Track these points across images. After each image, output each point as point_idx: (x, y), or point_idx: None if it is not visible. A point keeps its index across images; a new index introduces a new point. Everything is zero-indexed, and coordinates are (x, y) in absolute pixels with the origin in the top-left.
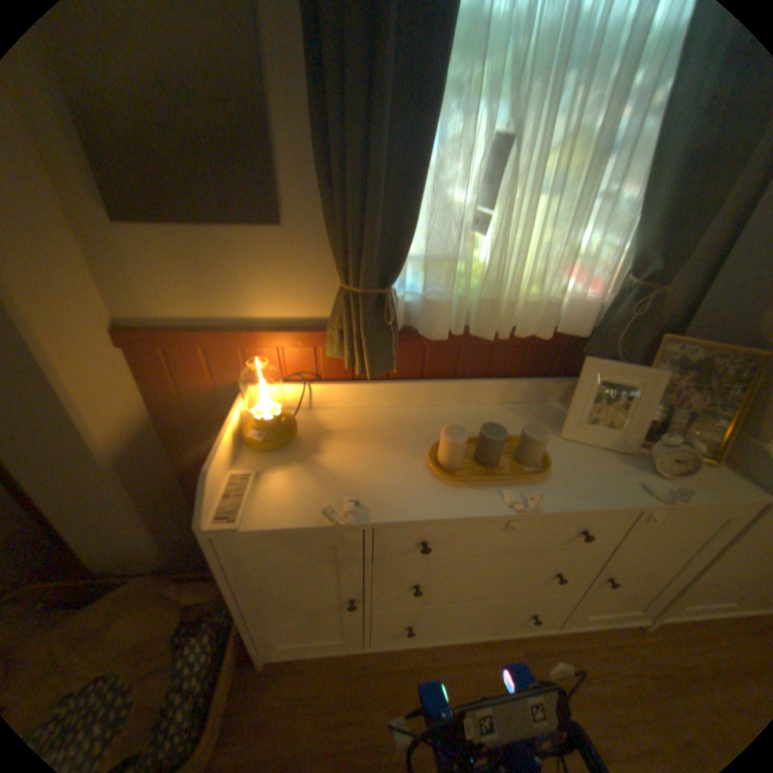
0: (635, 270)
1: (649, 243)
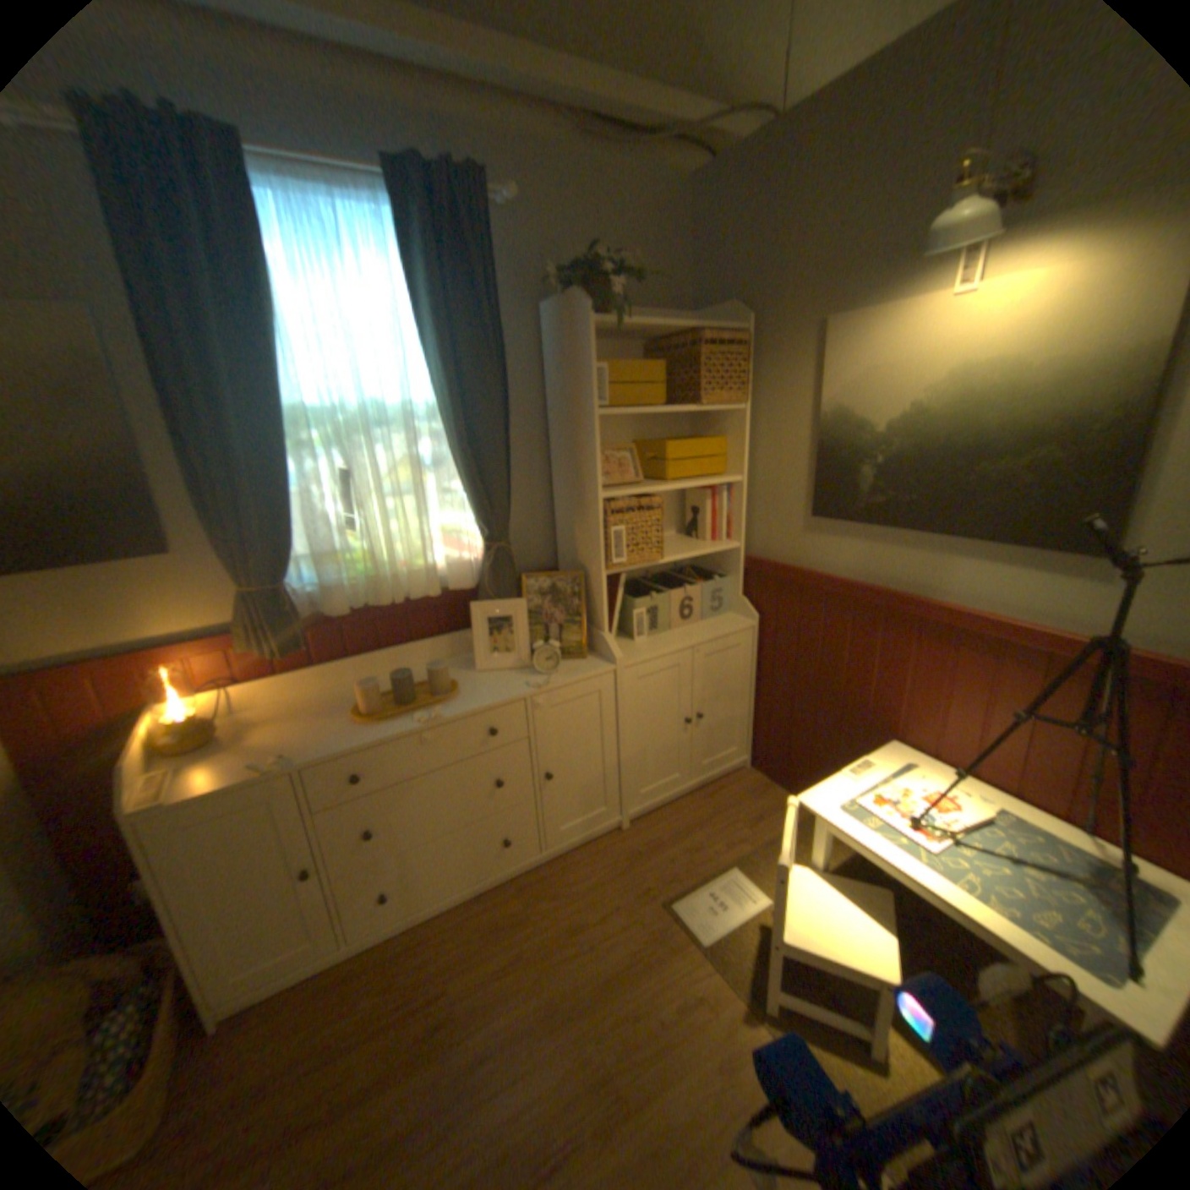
0: (482, 537)
1: (476, 519)
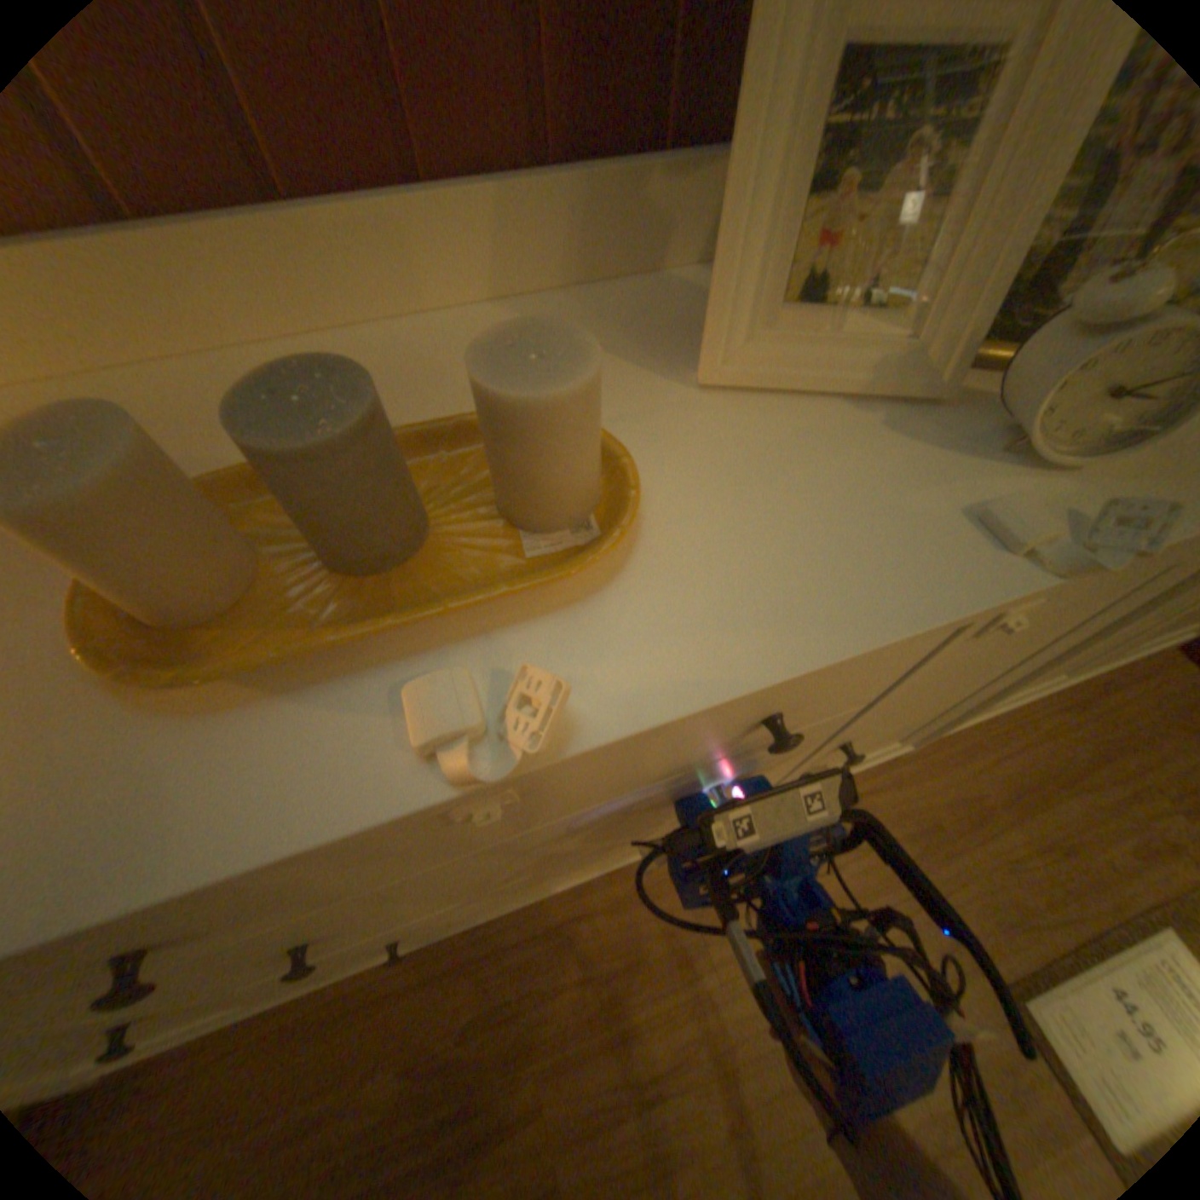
0: None
1: None
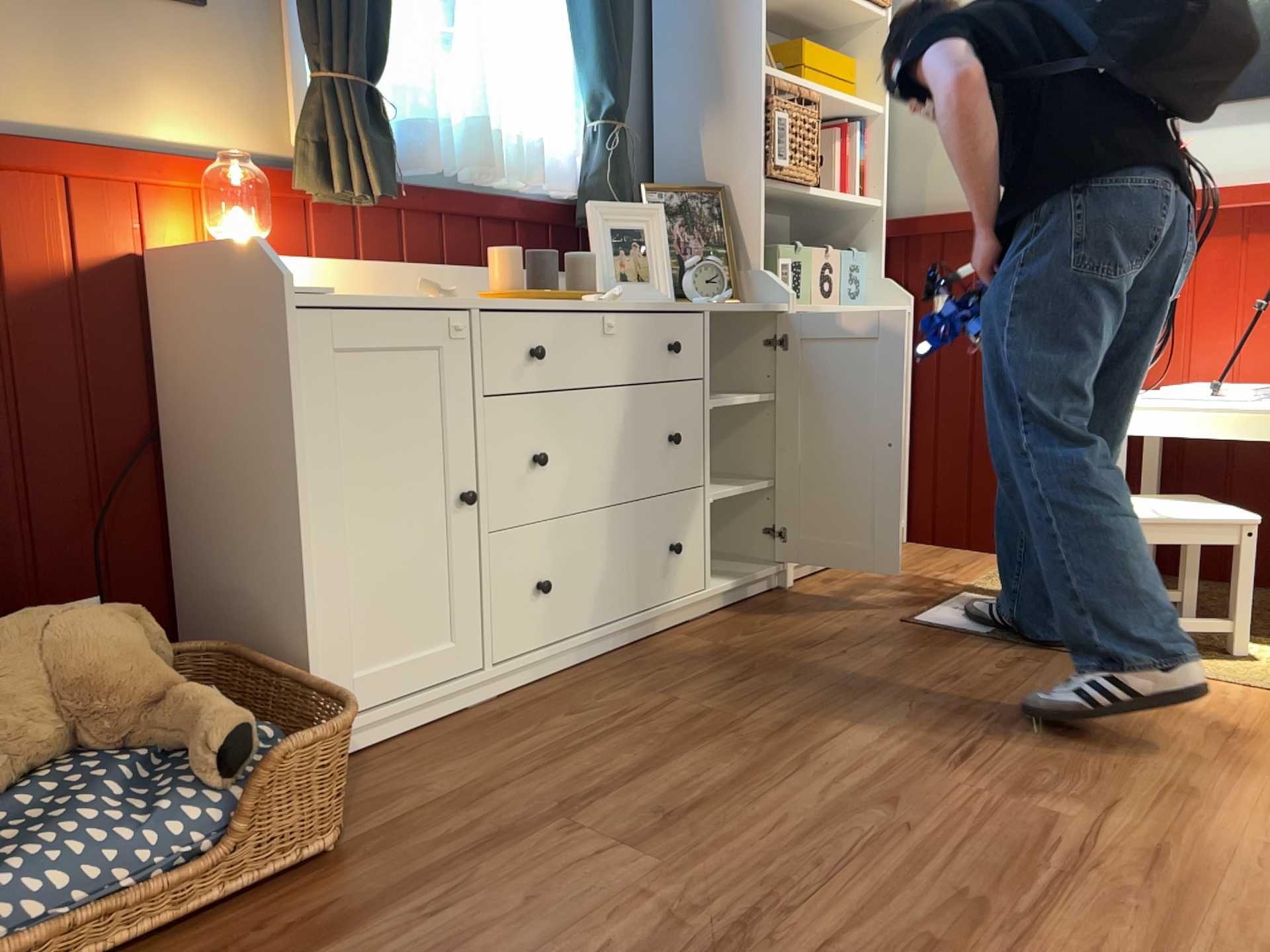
0: (590, 117)
1: (593, 84)
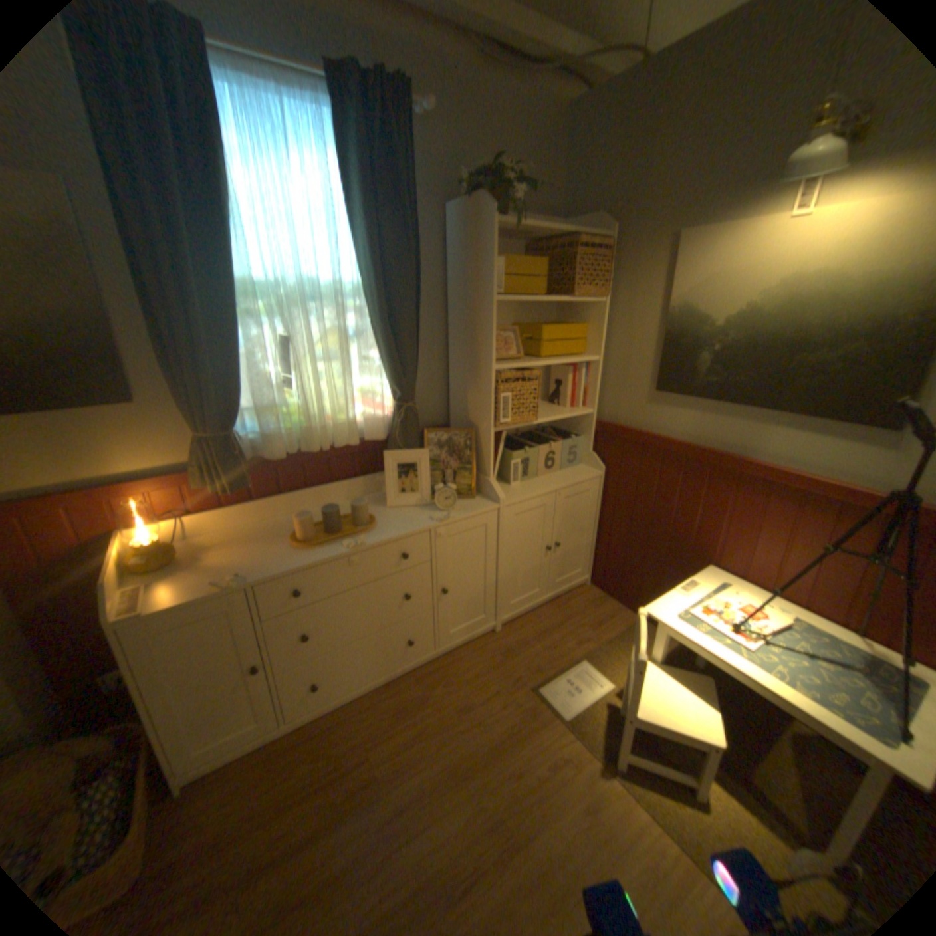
0: (392, 398)
1: (390, 383)
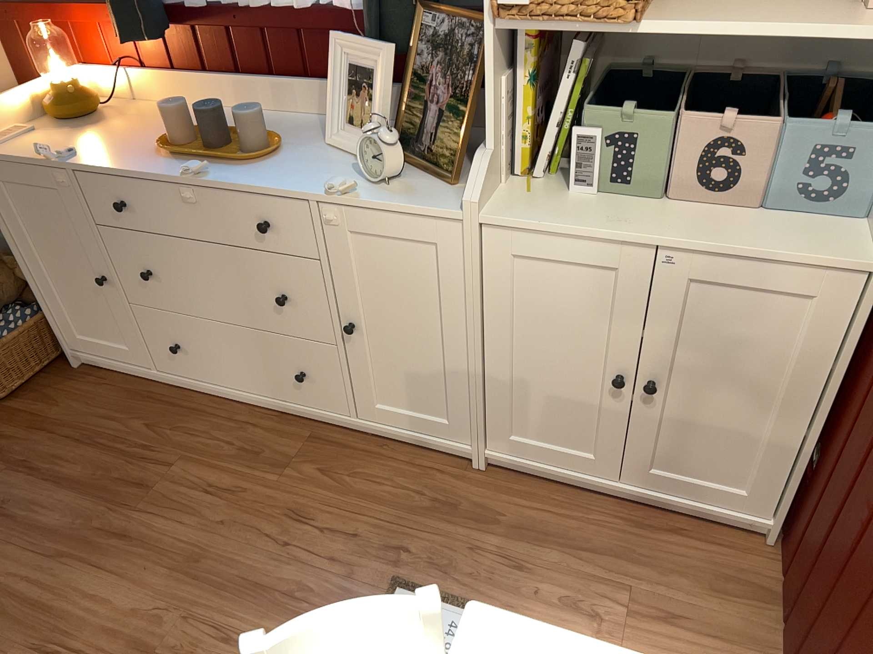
0: None
1: None
